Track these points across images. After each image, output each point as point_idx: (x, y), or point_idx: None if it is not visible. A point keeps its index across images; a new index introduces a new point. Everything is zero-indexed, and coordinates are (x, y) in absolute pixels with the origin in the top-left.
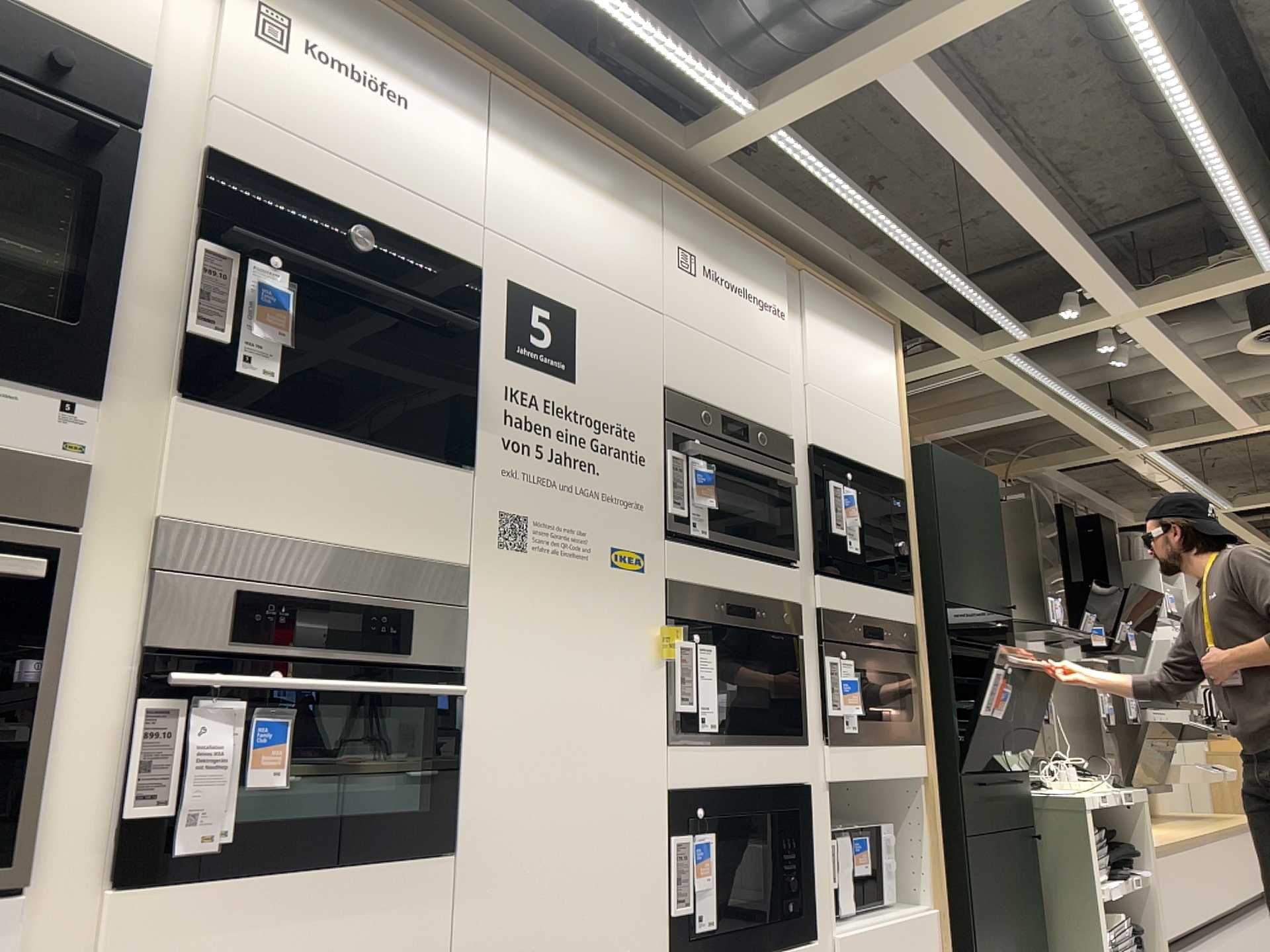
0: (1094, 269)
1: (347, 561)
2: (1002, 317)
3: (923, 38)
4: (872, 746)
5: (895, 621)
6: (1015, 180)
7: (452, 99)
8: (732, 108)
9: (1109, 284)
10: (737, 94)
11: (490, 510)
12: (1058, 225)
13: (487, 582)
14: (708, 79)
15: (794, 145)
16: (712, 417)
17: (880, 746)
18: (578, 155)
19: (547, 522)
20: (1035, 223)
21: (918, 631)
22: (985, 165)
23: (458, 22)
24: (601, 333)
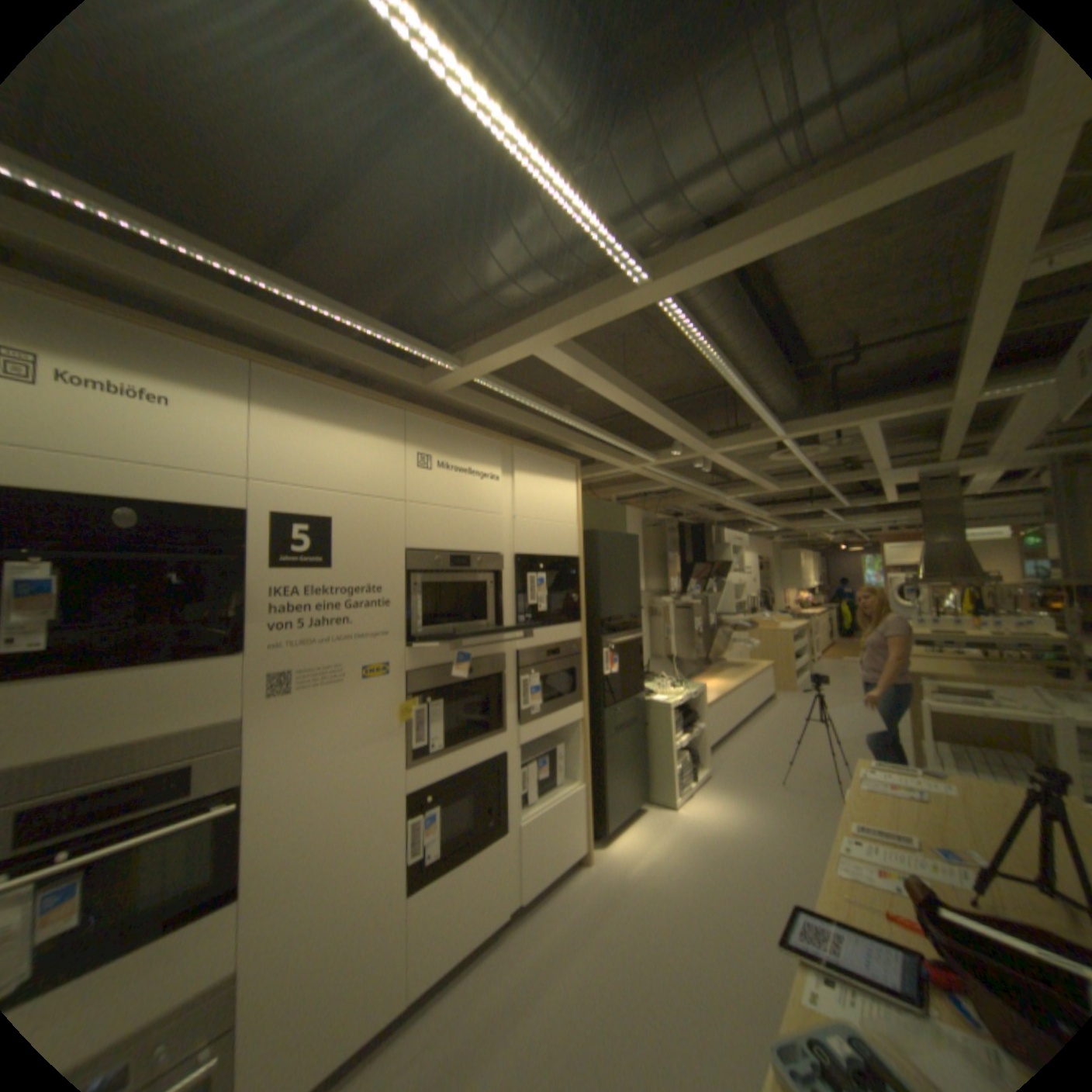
0: (688, 437)
1: (126, 753)
2: (641, 454)
3: (555, 335)
4: (548, 716)
5: (567, 641)
6: (634, 401)
7: (212, 390)
8: (444, 367)
9: (697, 442)
10: (445, 359)
11: (258, 676)
12: (664, 419)
13: (257, 724)
14: (422, 351)
15: (492, 385)
16: (441, 561)
17: (553, 714)
18: (332, 408)
19: (308, 668)
20: (650, 418)
21: (581, 642)
22: (614, 394)
23: (223, 321)
24: (353, 529)
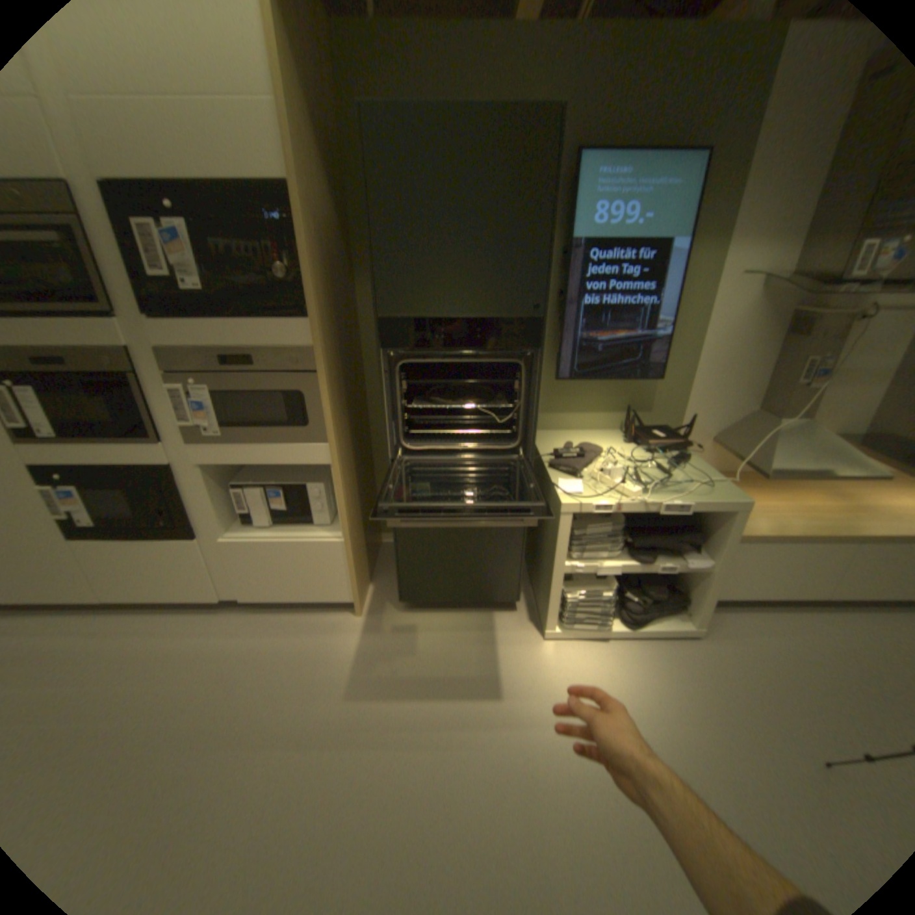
0: None
1: None
2: None
3: None
4: (243, 444)
5: (273, 346)
6: None
7: None
8: None
9: None
10: None
11: None
12: None
13: None
14: None
15: None
16: None
17: (254, 444)
18: None
19: None
20: None
21: (314, 353)
22: None
23: None
24: None
